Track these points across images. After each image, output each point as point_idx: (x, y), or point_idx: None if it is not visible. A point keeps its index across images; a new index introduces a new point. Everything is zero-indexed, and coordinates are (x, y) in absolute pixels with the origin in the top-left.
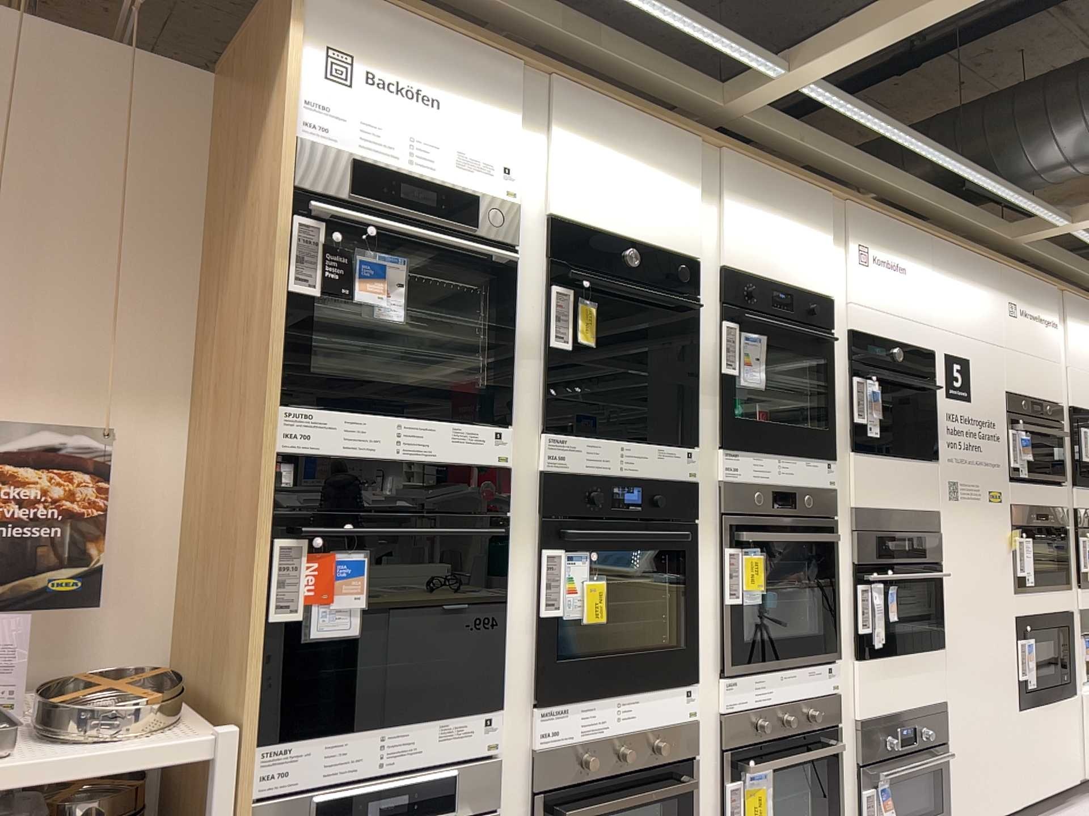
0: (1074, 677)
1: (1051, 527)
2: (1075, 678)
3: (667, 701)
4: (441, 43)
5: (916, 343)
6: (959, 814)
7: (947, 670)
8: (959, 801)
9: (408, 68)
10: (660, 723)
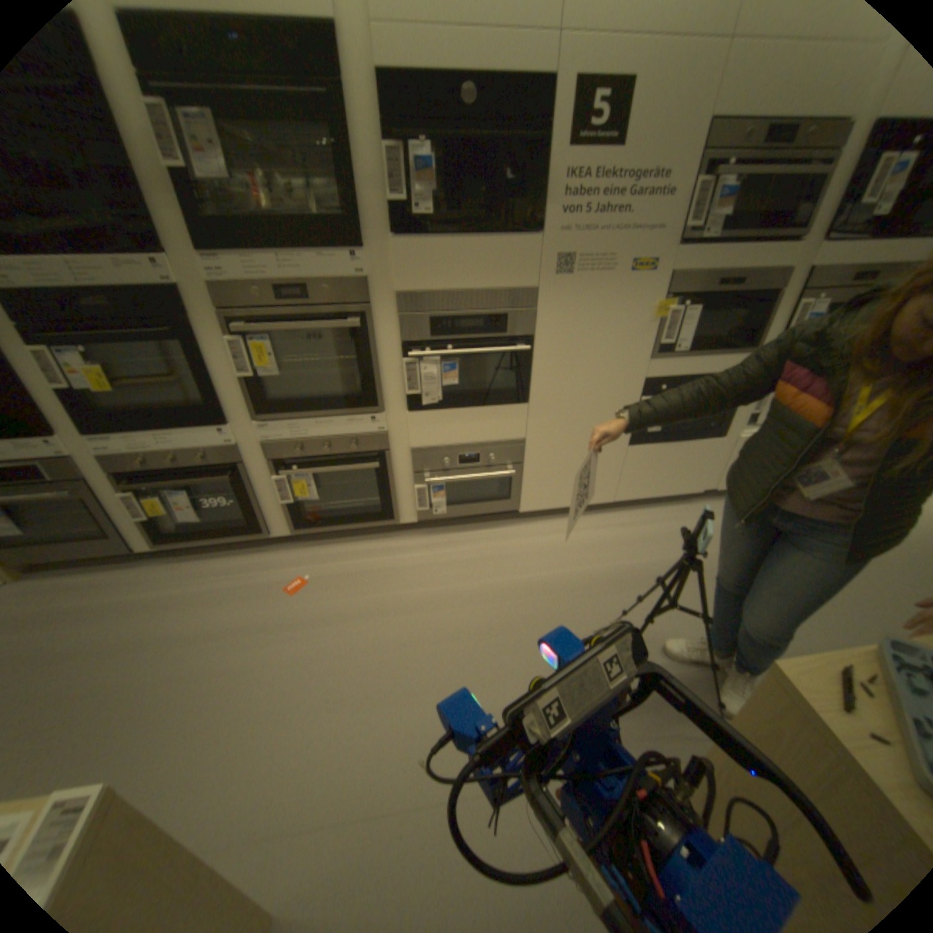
0: (731, 426)
1: (760, 291)
2: (736, 426)
3: (199, 436)
4: None
5: (515, 67)
6: (531, 504)
7: (529, 421)
8: (532, 497)
9: None
10: (197, 448)
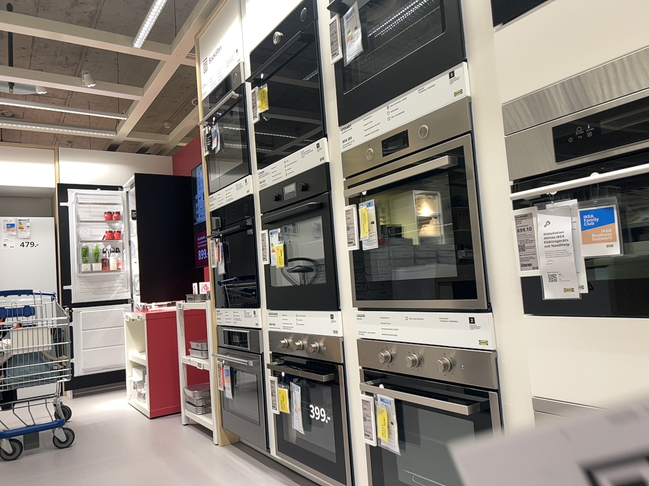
0: None
1: None
2: None
3: (320, 320)
4: (218, 21)
5: None
6: None
7: None
8: None
9: (213, 44)
10: (317, 334)
